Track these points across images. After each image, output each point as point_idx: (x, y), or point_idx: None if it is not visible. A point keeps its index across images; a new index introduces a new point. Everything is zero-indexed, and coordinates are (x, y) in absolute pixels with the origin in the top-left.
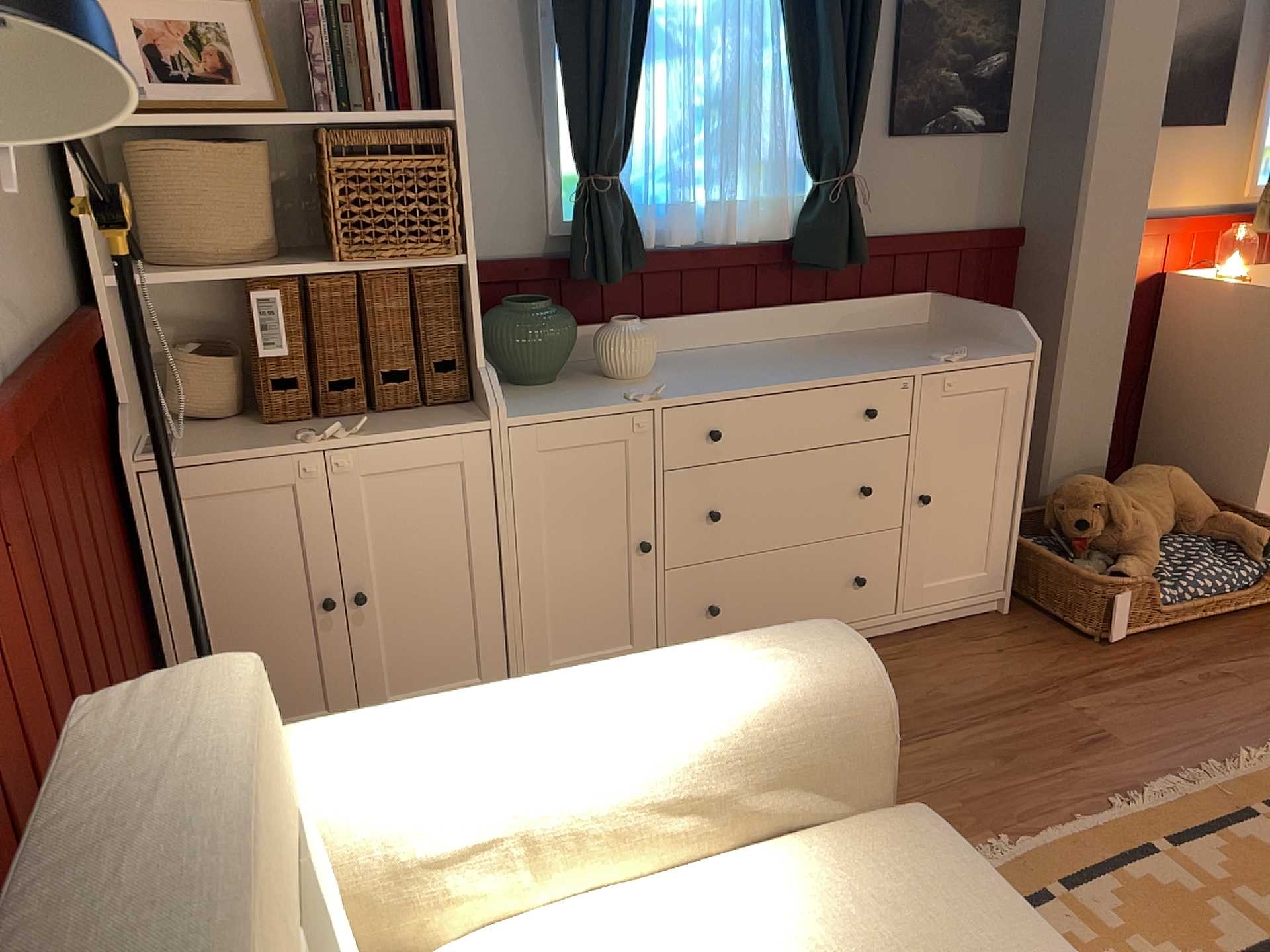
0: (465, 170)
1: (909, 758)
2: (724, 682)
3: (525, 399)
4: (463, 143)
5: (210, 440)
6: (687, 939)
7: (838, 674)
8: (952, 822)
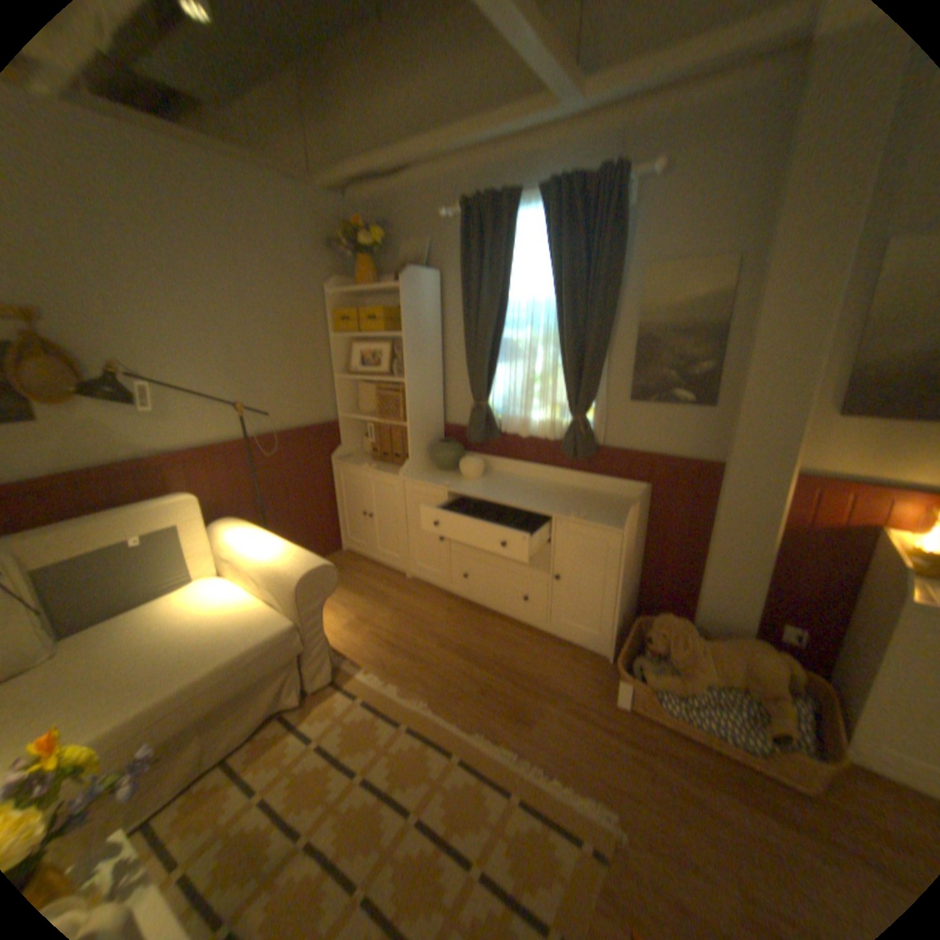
0: (408, 398)
1: (461, 665)
2: (280, 558)
3: (428, 474)
4: (408, 390)
5: (357, 460)
6: (226, 603)
7: (294, 572)
8: (430, 688)
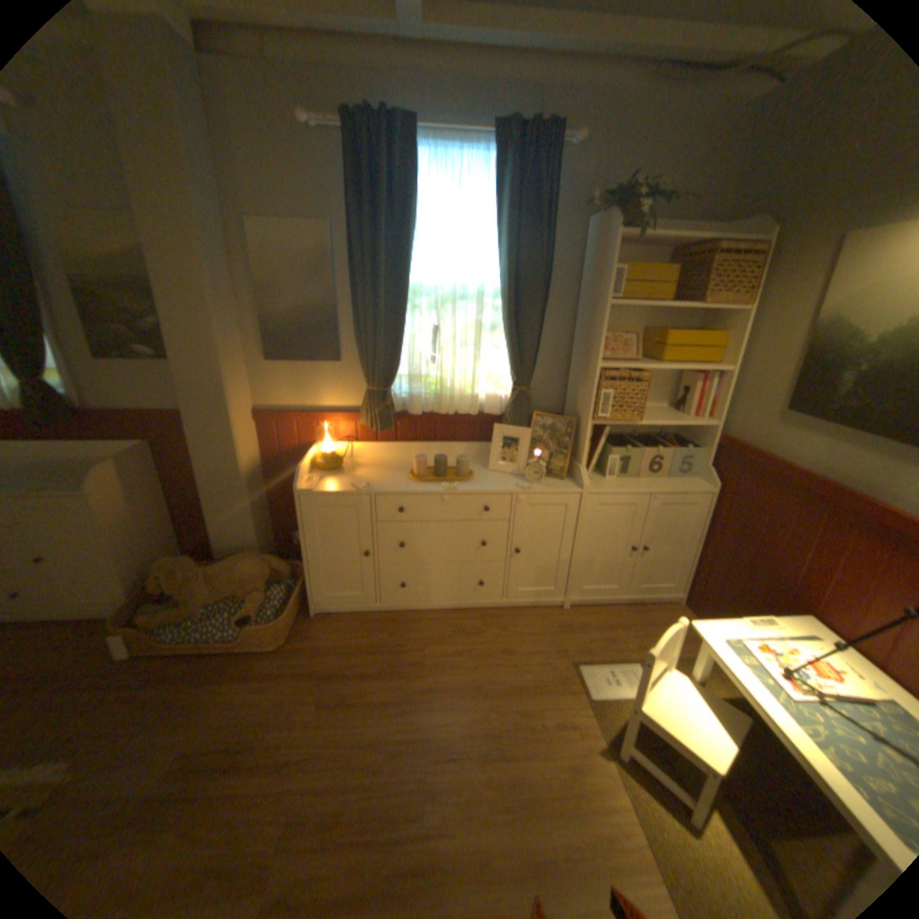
0: None
1: None
2: None
3: None
4: None
5: None
6: None
7: None
8: None
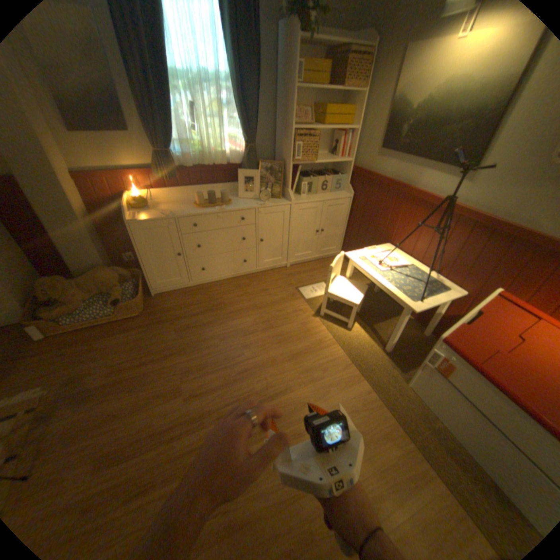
0: None
1: None
2: None
3: None
4: None
5: None
6: None
7: None
8: None
